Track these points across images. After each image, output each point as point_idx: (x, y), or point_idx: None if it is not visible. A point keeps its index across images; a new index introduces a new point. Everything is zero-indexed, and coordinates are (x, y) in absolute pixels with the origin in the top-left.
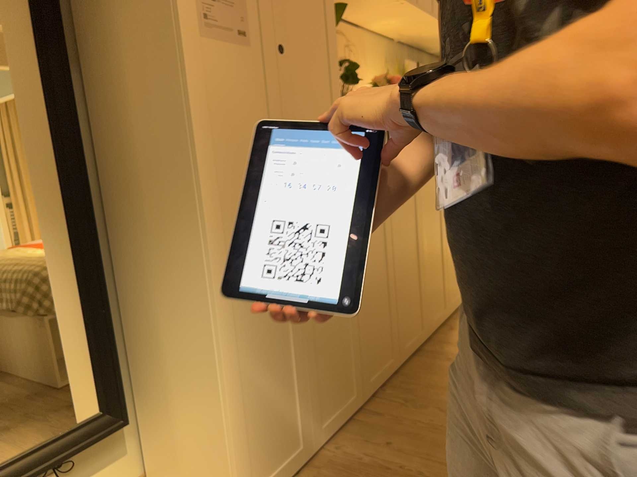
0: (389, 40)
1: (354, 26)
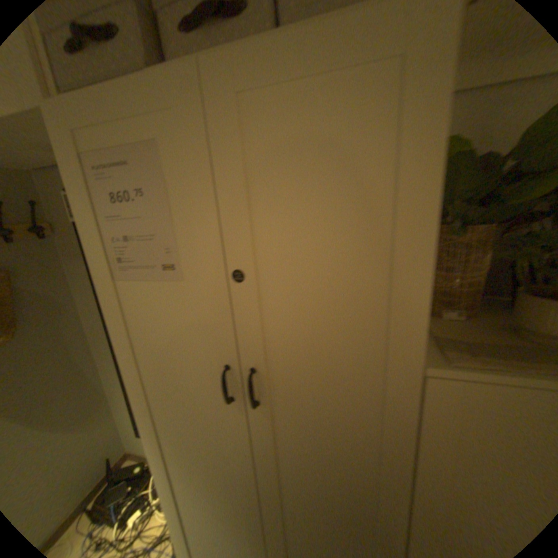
0: None
1: None
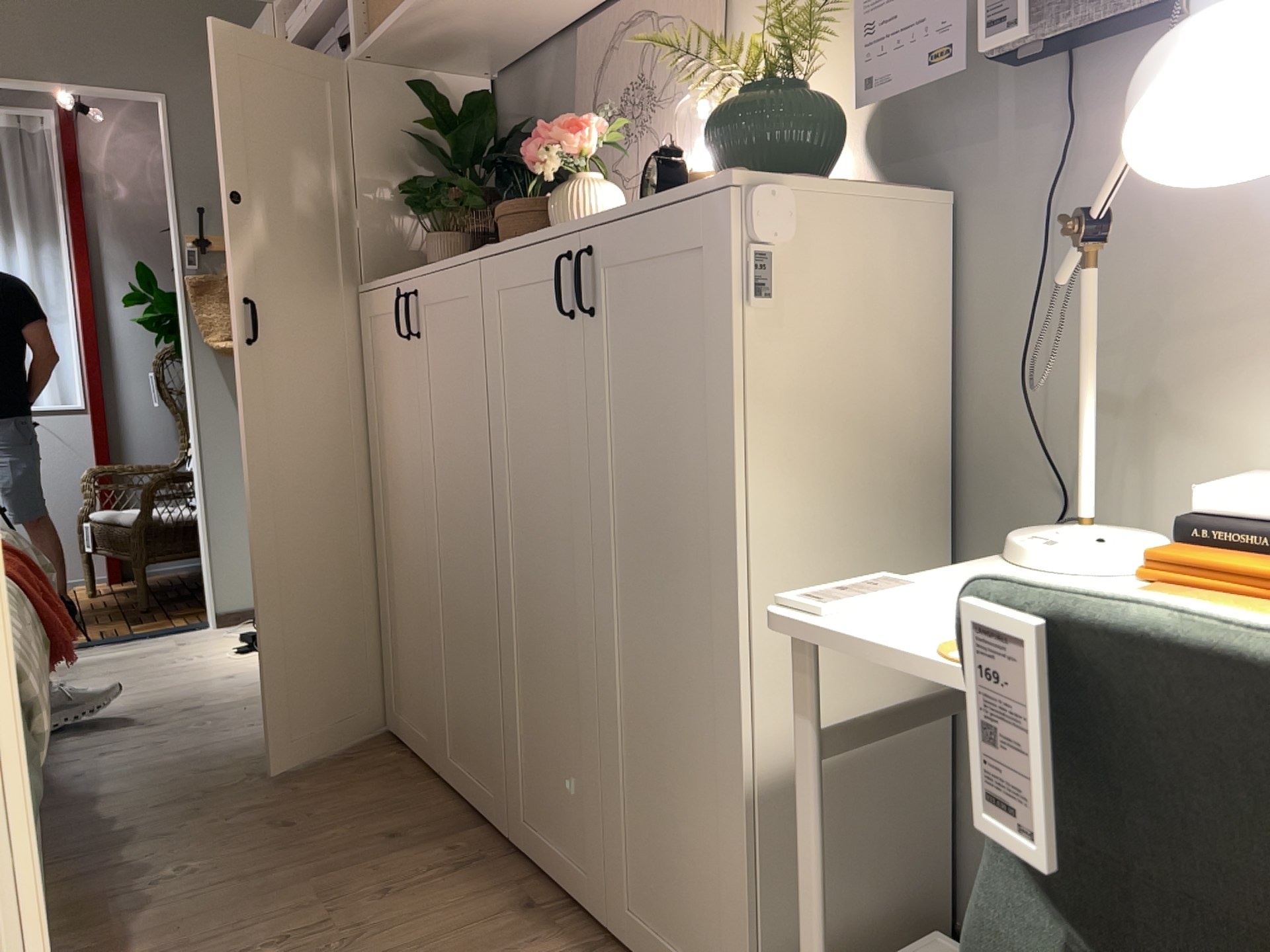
0: None
1: None
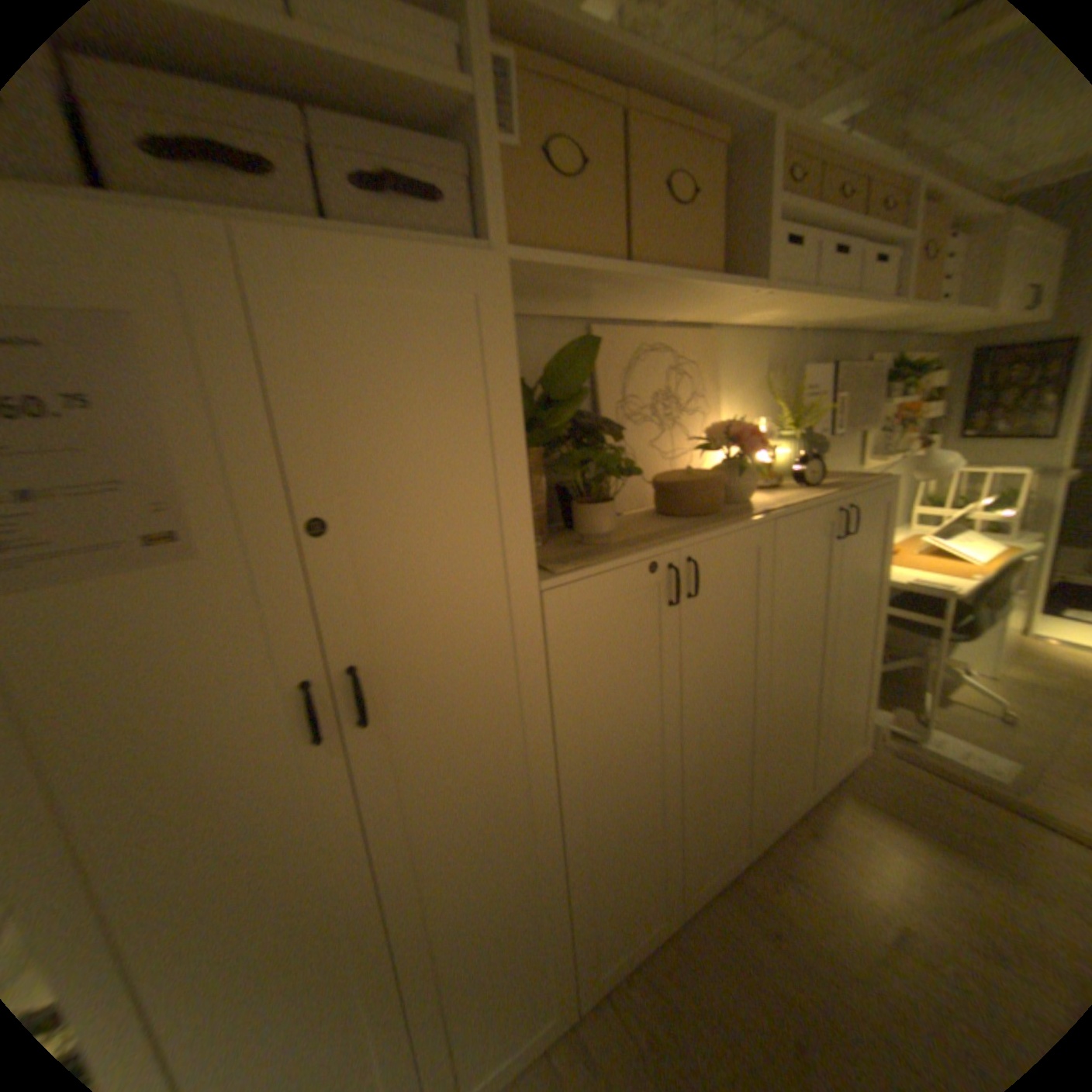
0: (781, 331)
1: (698, 326)
